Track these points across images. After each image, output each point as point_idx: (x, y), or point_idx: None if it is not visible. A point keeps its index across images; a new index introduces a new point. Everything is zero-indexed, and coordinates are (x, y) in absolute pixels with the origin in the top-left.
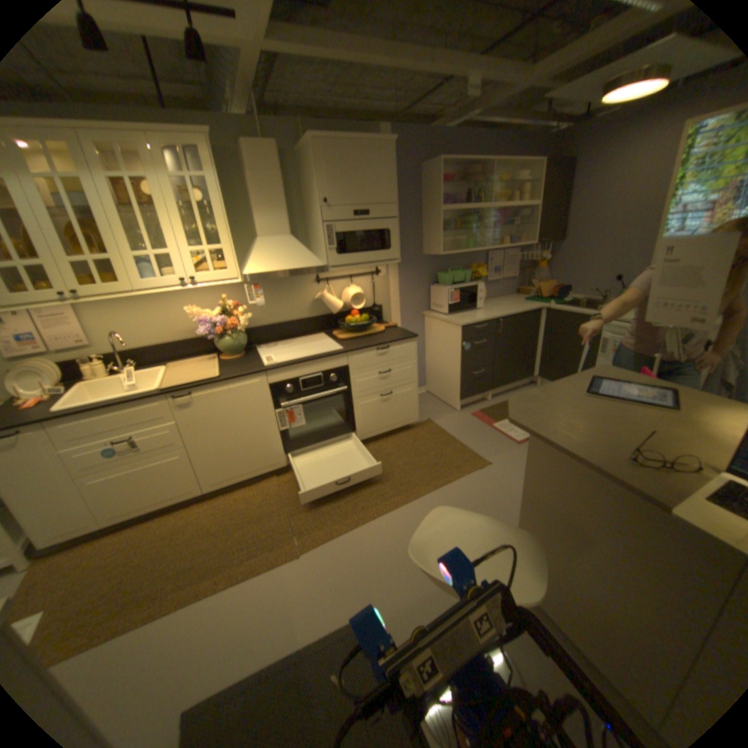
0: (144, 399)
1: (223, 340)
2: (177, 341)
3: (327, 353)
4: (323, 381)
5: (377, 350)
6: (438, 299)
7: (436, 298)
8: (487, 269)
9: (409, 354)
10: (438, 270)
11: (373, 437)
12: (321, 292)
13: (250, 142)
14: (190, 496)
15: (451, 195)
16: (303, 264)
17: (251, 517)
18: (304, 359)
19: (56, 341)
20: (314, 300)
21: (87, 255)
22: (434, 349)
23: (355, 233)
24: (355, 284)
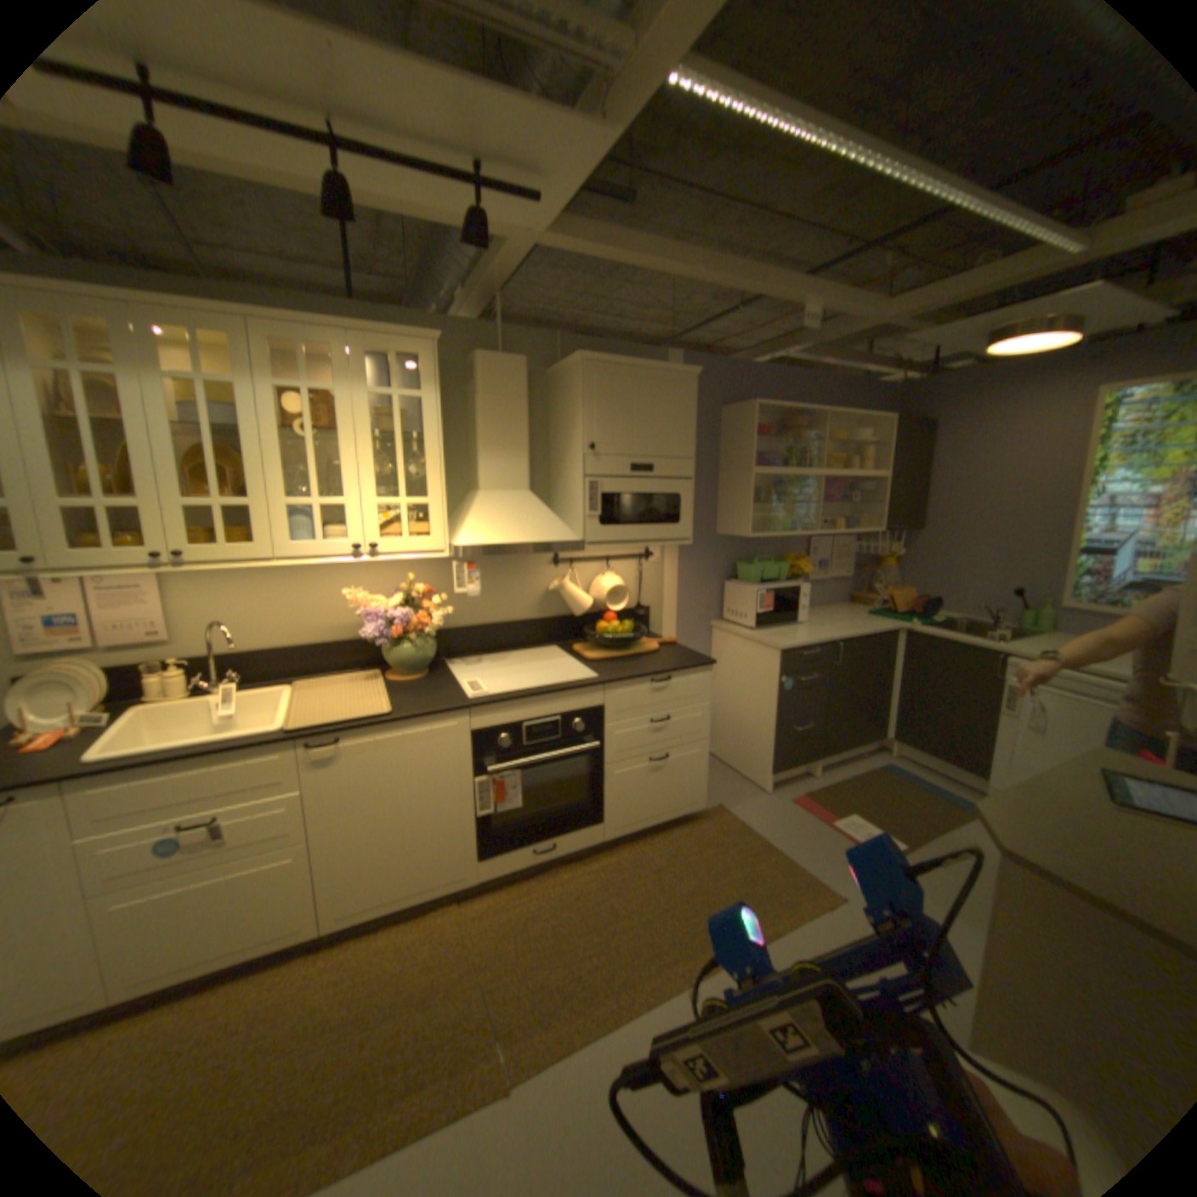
0: (257, 746)
1: (399, 648)
2: (318, 643)
3: (572, 682)
4: (561, 730)
5: (652, 682)
6: (738, 603)
7: (734, 602)
8: (808, 563)
9: (700, 691)
10: (736, 559)
11: (630, 835)
12: (560, 580)
13: (490, 357)
14: (296, 940)
15: (761, 453)
16: (548, 537)
17: (410, 992)
18: (535, 690)
19: (114, 629)
20: (547, 591)
21: (214, 496)
22: (728, 683)
23: (629, 496)
24: (614, 571)
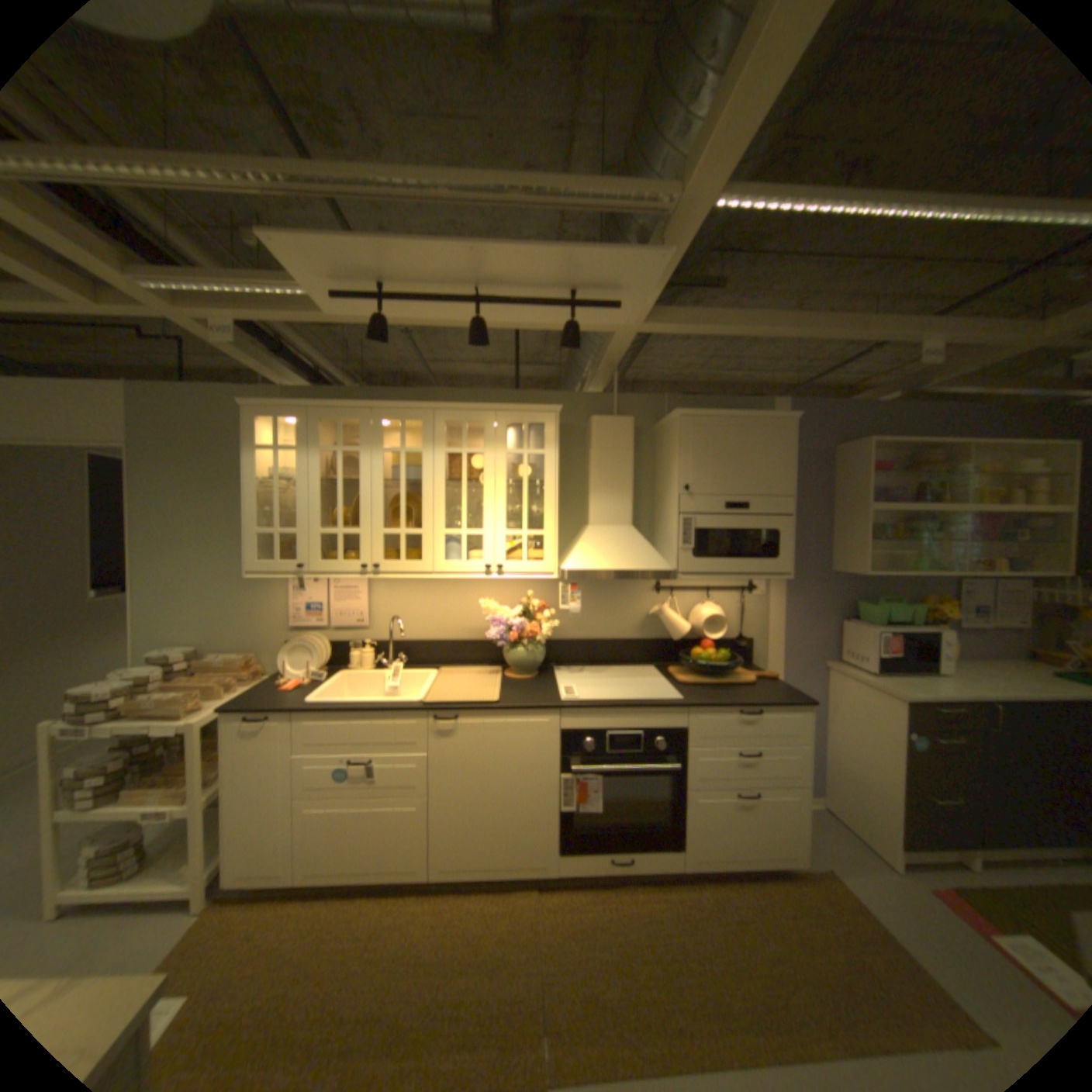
0: (403, 711)
1: (515, 650)
2: (461, 640)
3: (657, 701)
4: (644, 746)
5: (742, 713)
6: (860, 645)
7: (856, 643)
8: (960, 608)
9: (800, 733)
10: (860, 598)
11: (716, 875)
12: (660, 606)
13: (603, 420)
14: (412, 880)
15: (888, 488)
16: (643, 566)
17: (486, 959)
18: (621, 703)
19: (341, 616)
20: (648, 615)
21: (403, 529)
22: (849, 733)
23: (724, 531)
24: (714, 601)
